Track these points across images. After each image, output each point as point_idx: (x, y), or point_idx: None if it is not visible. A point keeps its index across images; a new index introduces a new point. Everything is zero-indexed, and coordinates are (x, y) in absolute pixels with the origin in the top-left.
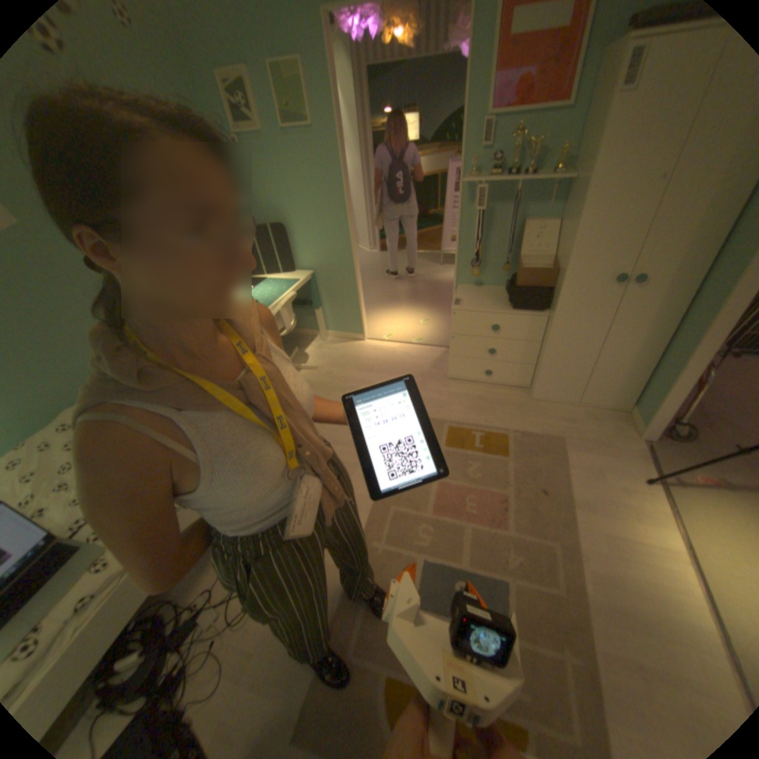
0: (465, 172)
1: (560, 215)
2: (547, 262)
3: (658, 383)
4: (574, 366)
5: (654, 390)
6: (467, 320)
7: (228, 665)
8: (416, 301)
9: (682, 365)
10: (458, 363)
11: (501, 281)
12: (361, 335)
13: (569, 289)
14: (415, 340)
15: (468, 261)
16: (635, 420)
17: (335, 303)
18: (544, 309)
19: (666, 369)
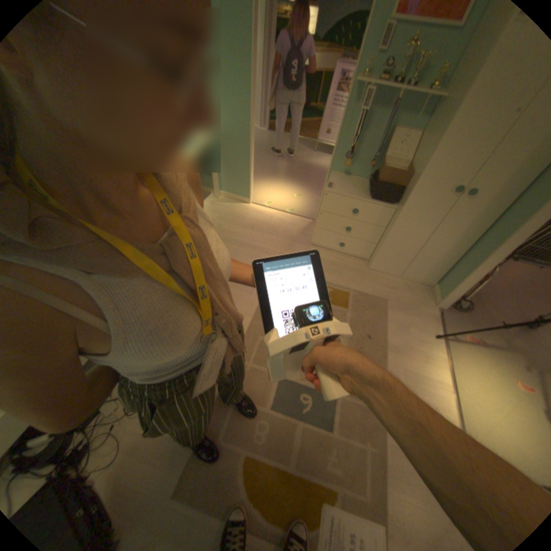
0: (358, 72)
1: (423, 128)
2: (404, 165)
3: (458, 271)
4: (405, 250)
5: (454, 275)
6: (335, 202)
7: (125, 443)
8: (293, 178)
9: (480, 261)
10: (320, 234)
11: (365, 175)
12: (247, 198)
13: (419, 191)
14: (289, 210)
15: (344, 153)
16: (435, 293)
17: (230, 168)
18: (393, 203)
19: (467, 262)
